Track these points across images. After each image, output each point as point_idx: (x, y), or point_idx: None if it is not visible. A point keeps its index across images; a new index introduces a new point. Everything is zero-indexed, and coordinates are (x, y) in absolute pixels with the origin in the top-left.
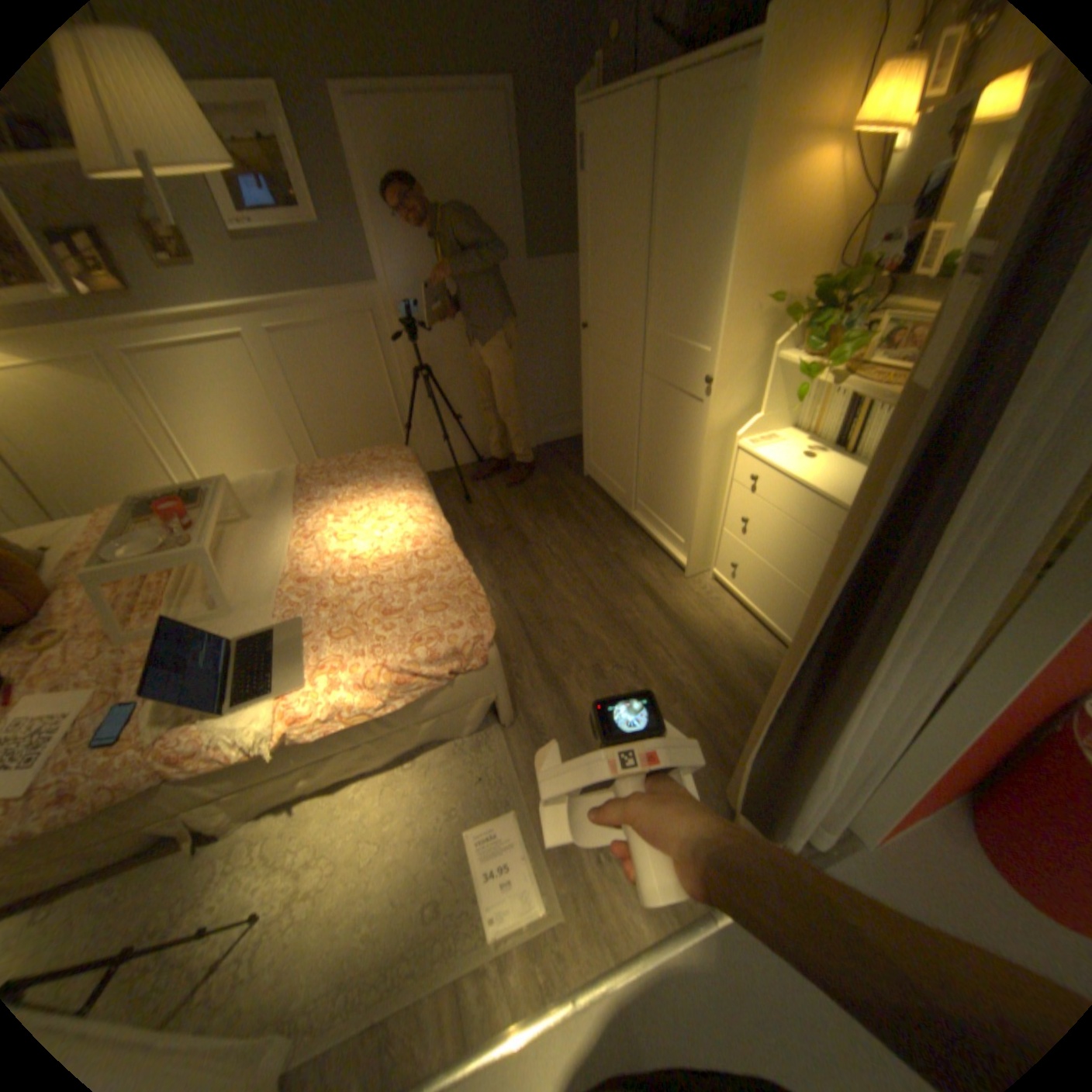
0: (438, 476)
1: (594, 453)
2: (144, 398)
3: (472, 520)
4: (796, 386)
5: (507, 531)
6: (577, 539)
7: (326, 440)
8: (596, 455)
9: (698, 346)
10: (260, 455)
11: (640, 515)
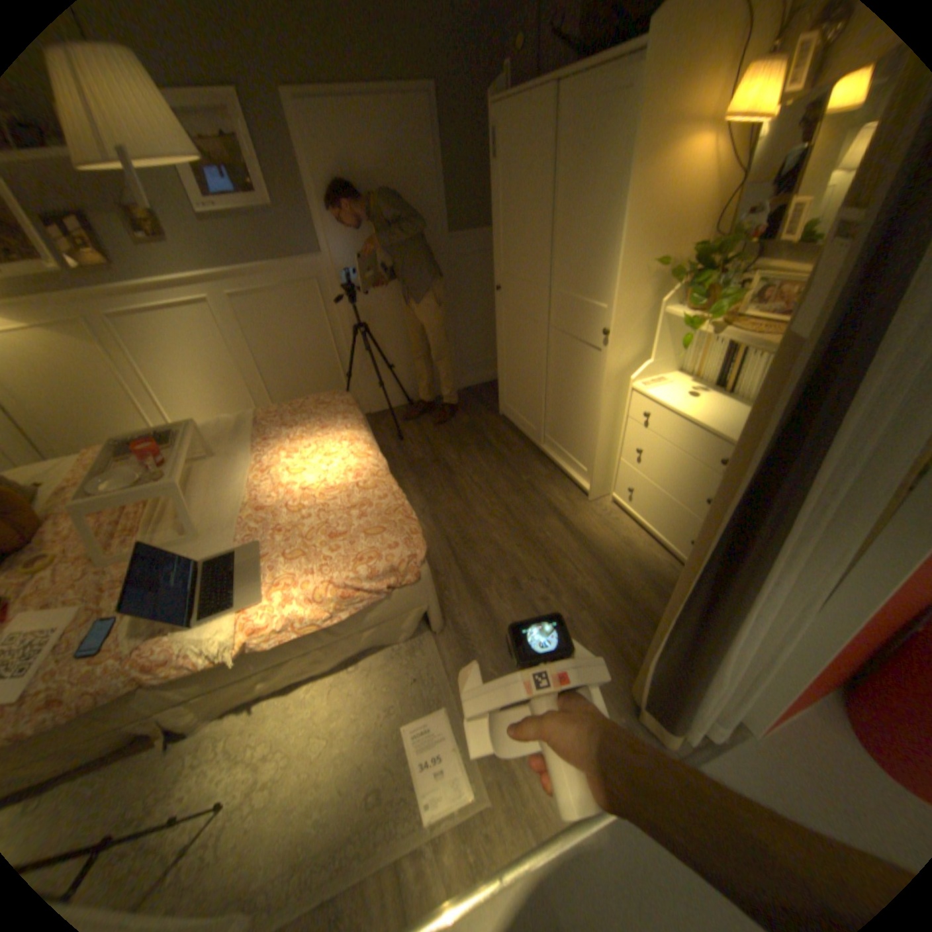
0: (375, 417)
1: (507, 395)
2: (124, 354)
3: (404, 454)
4: (681, 336)
5: (434, 463)
6: (495, 469)
7: (279, 388)
8: (510, 397)
9: (596, 303)
10: (223, 402)
11: (548, 447)
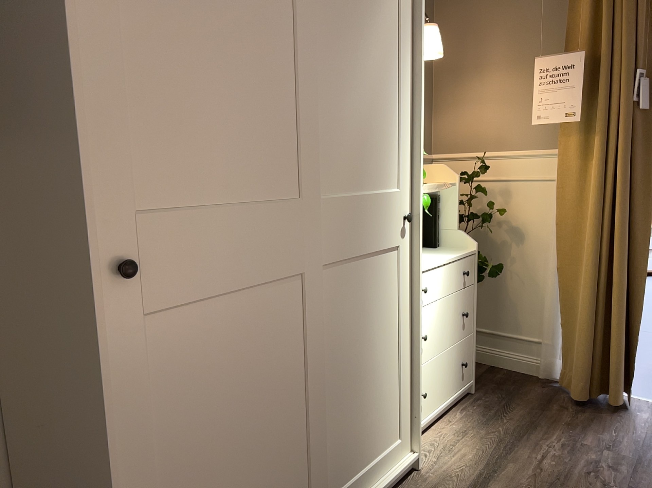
0: None
1: None
2: None
3: None
4: None
5: None
6: None
7: None
8: None
9: (385, 194)
10: None
11: None
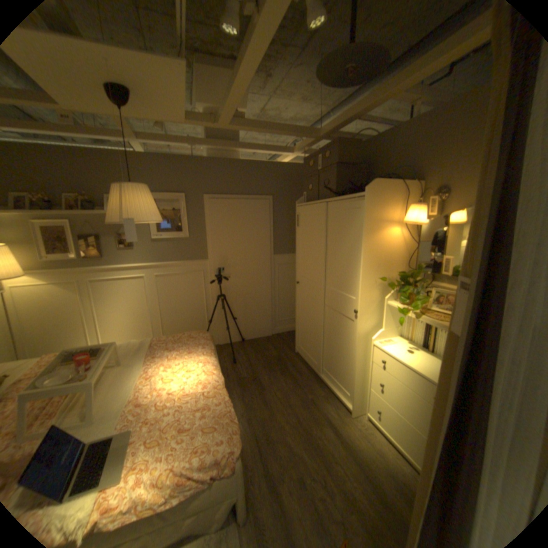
0: (221, 347)
1: (301, 340)
2: (90, 301)
3: (235, 373)
4: (398, 317)
5: (253, 380)
6: (291, 389)
7: (169, 325)
8: (302, 342)
9: (350, 296)
10: (135, 331)
11: (325, 376)
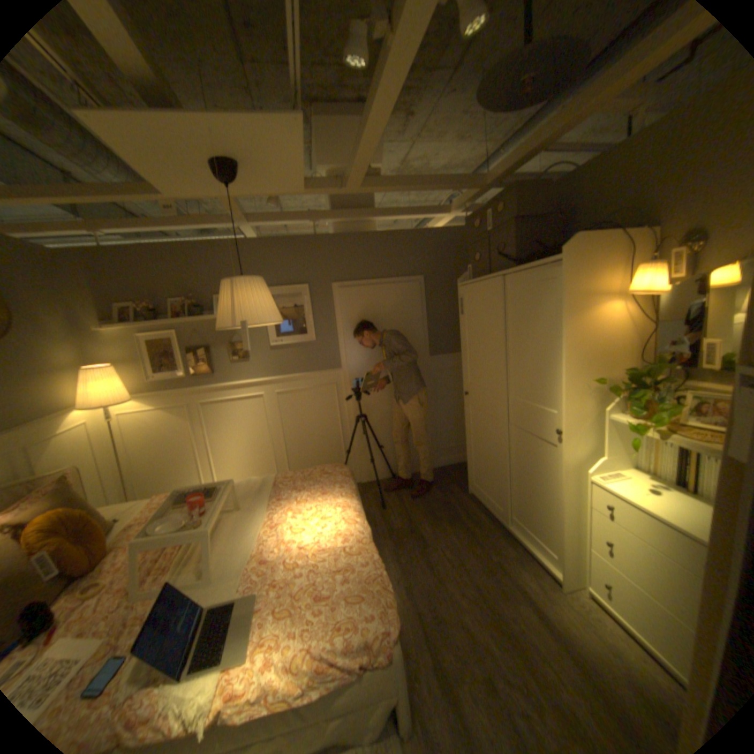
0: (364, 486)
1: (476, 476)
2: (202, 428)
3: (385, 522)
4: (629, 438)
5: (411, 533)
6: (466, 546)
7: (296, 457)
8: (478, 478)
9: (548, 409)
10: (255, 465)
11: (516, 529)
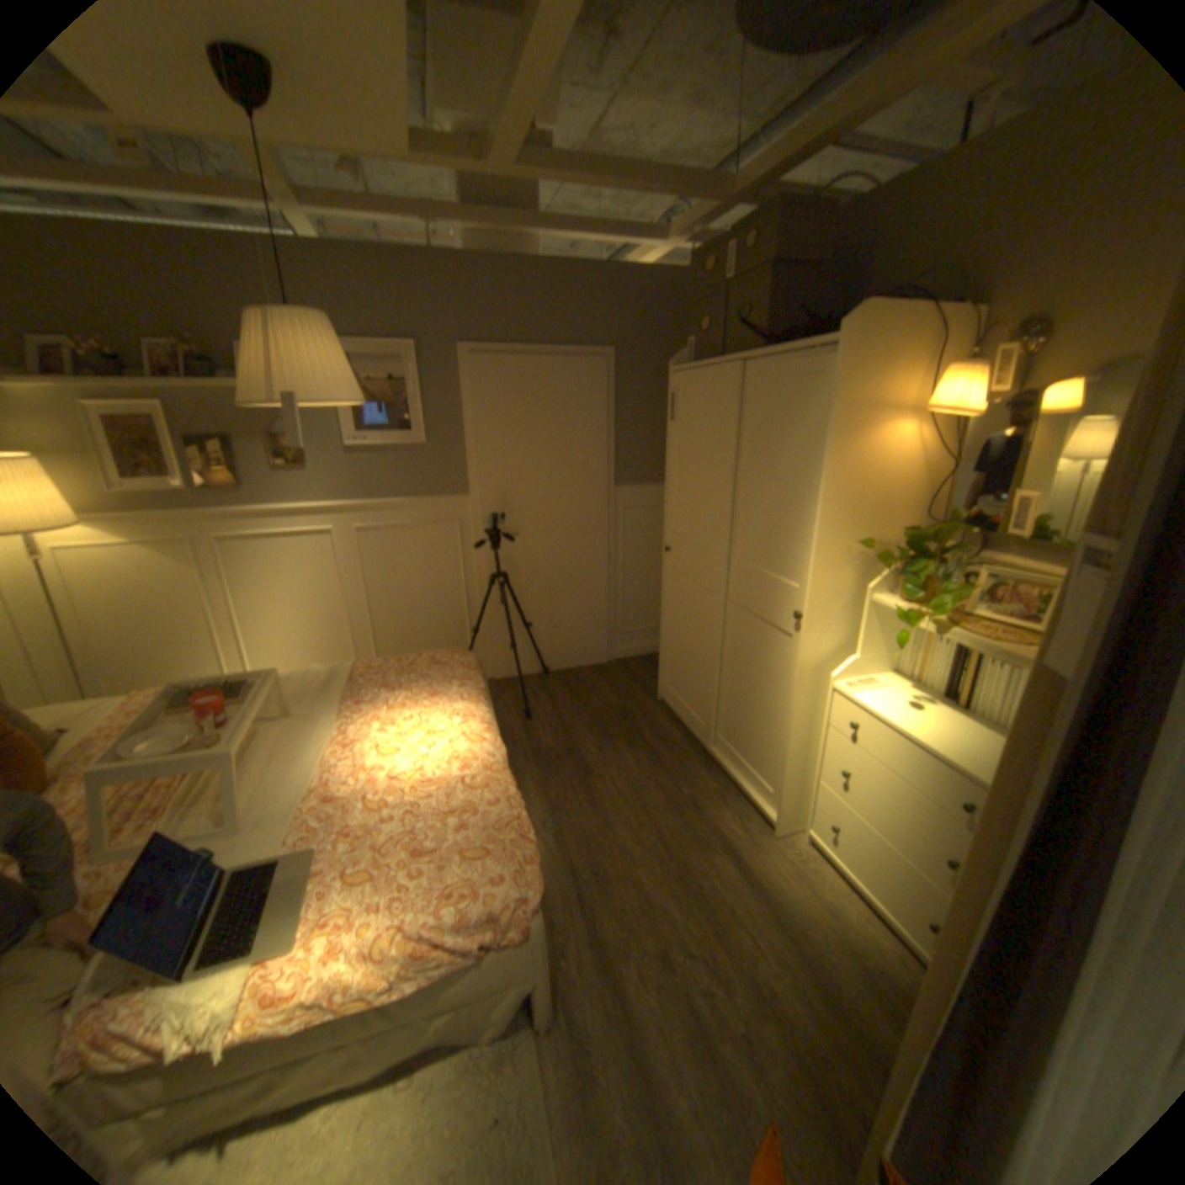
0: (499, 684)
1: (670, 675)
2: (221, 582)
3: (529, 738)
4: (893, 629)
5: (567, 755)
6: (647, 775)
7: (389, 637)
8: (673, 678)
9: (786, 581)
10: (318, 647)
11: (720, 752)
